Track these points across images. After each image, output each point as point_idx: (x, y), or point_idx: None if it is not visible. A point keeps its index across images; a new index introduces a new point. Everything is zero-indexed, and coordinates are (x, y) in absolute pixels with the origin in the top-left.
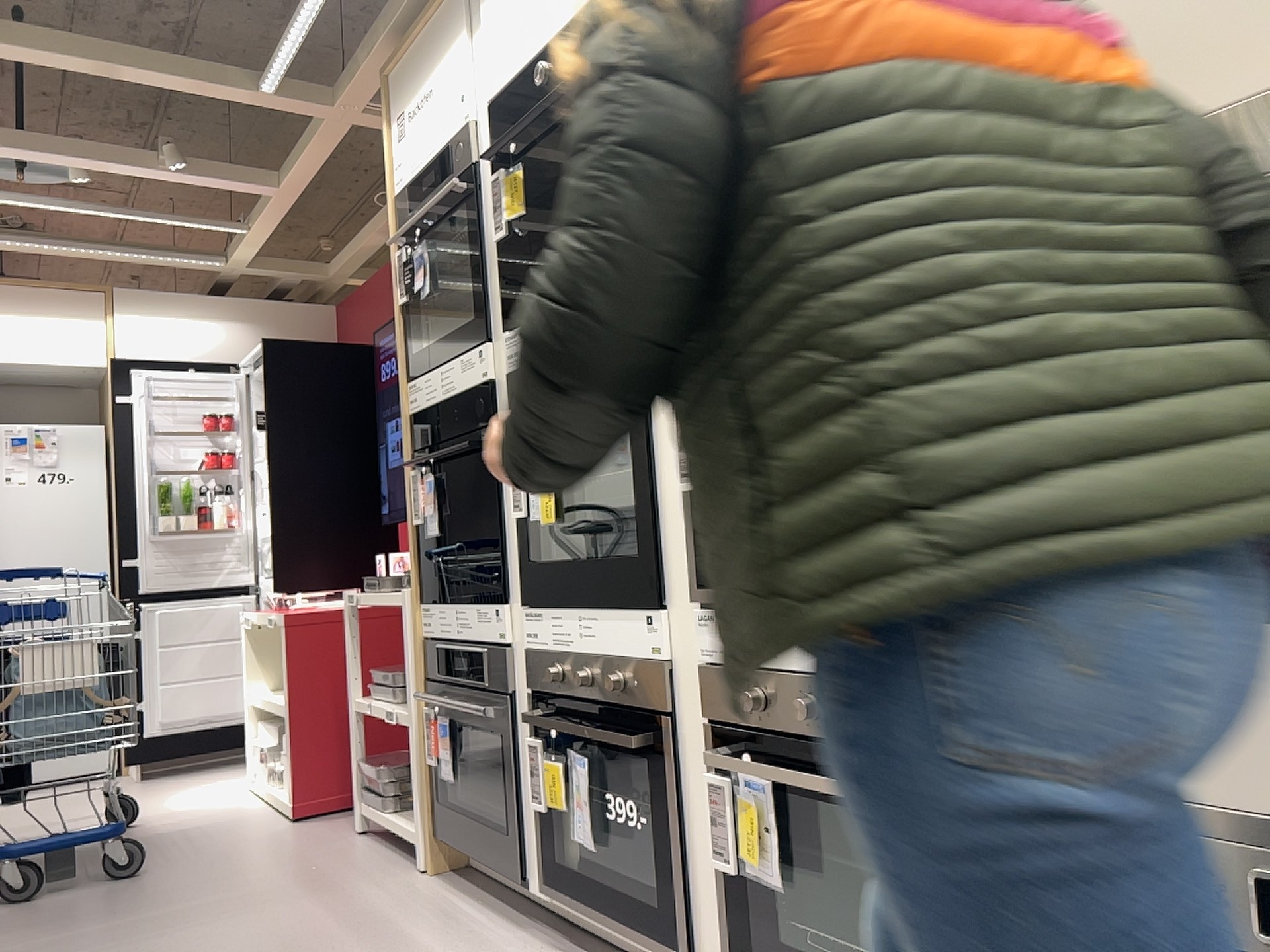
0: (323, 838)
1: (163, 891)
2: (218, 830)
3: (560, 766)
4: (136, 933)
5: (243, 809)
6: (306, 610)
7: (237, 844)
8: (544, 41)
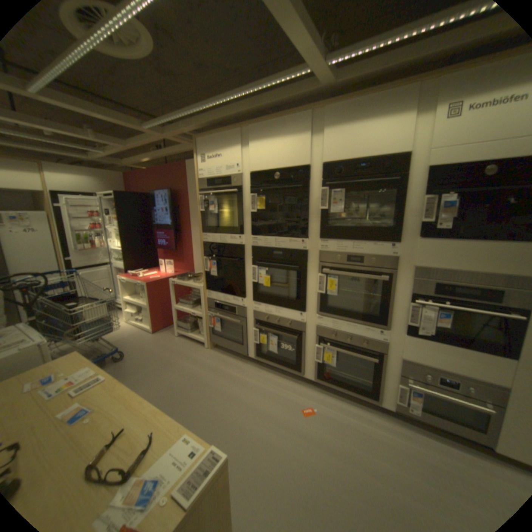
0: (168, 340)
1: (137, 366)
2: (131, 340)
3: (265, 337)
4: (144, 382)
5: (131, 331)
6: (149, 281)
7: (142, 345)
8: (279, 167)
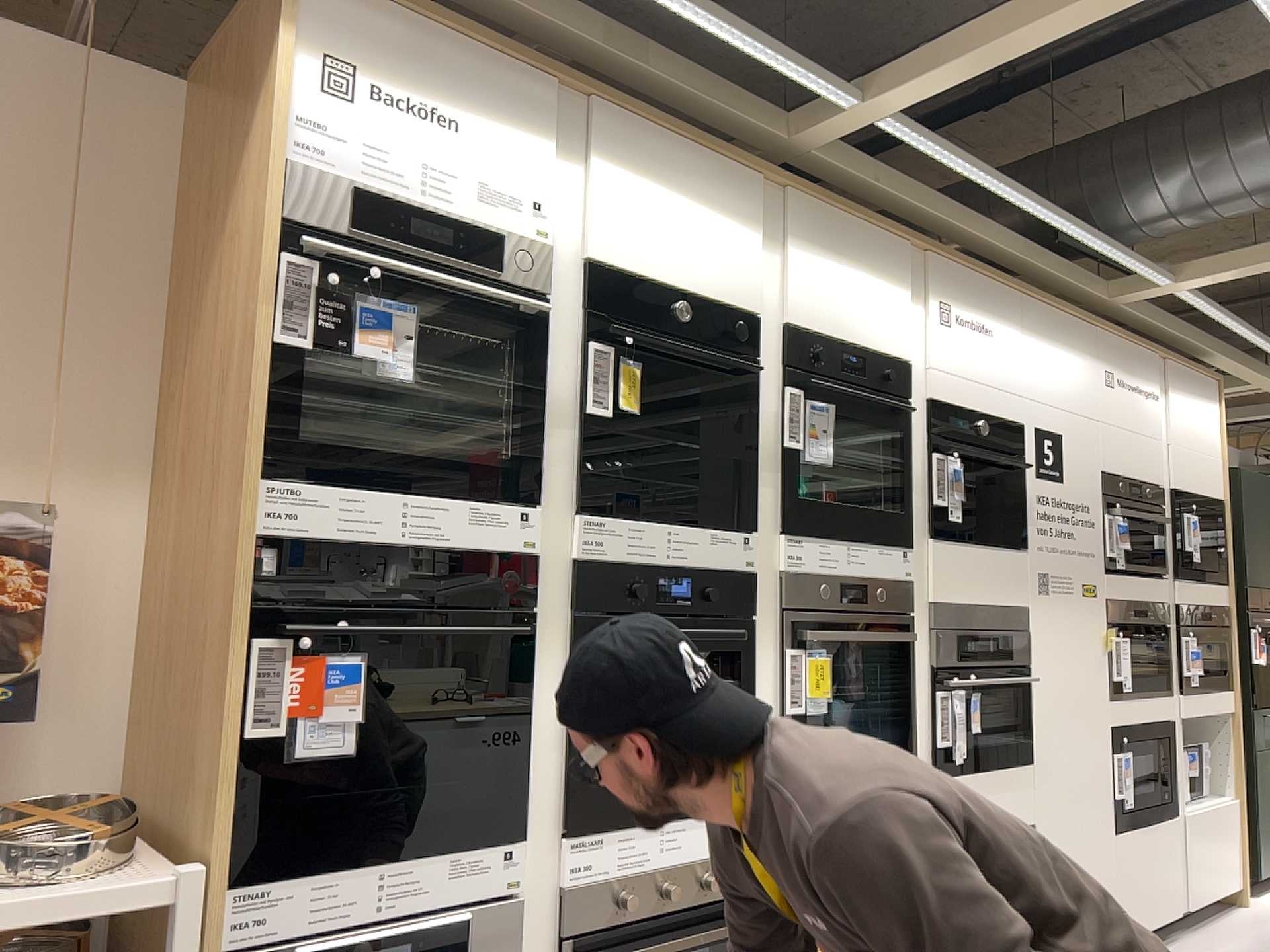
0: None
1: None
2: None
3: None
4: None
5: None
6: None
7: None
8: (685, 292)
